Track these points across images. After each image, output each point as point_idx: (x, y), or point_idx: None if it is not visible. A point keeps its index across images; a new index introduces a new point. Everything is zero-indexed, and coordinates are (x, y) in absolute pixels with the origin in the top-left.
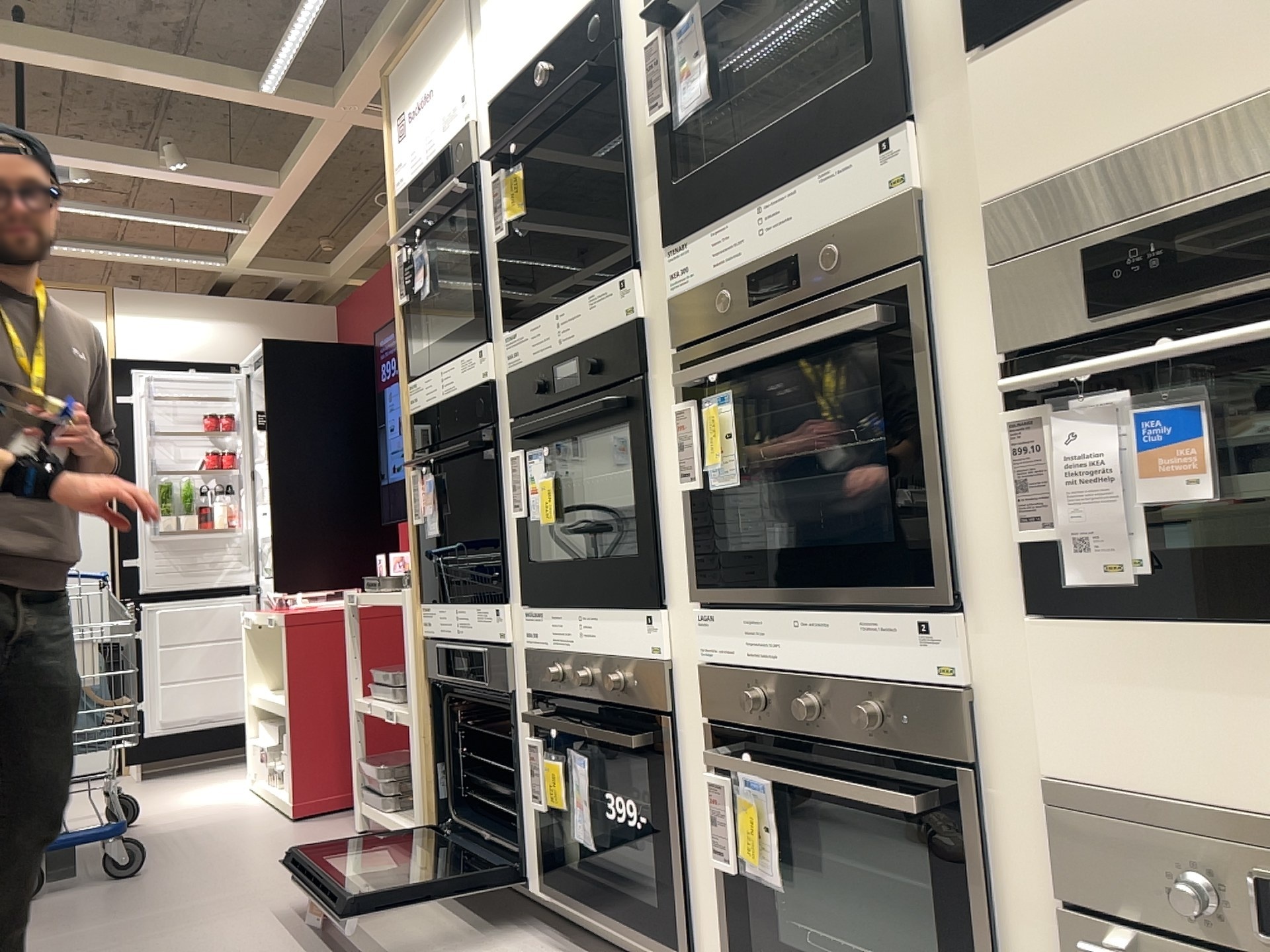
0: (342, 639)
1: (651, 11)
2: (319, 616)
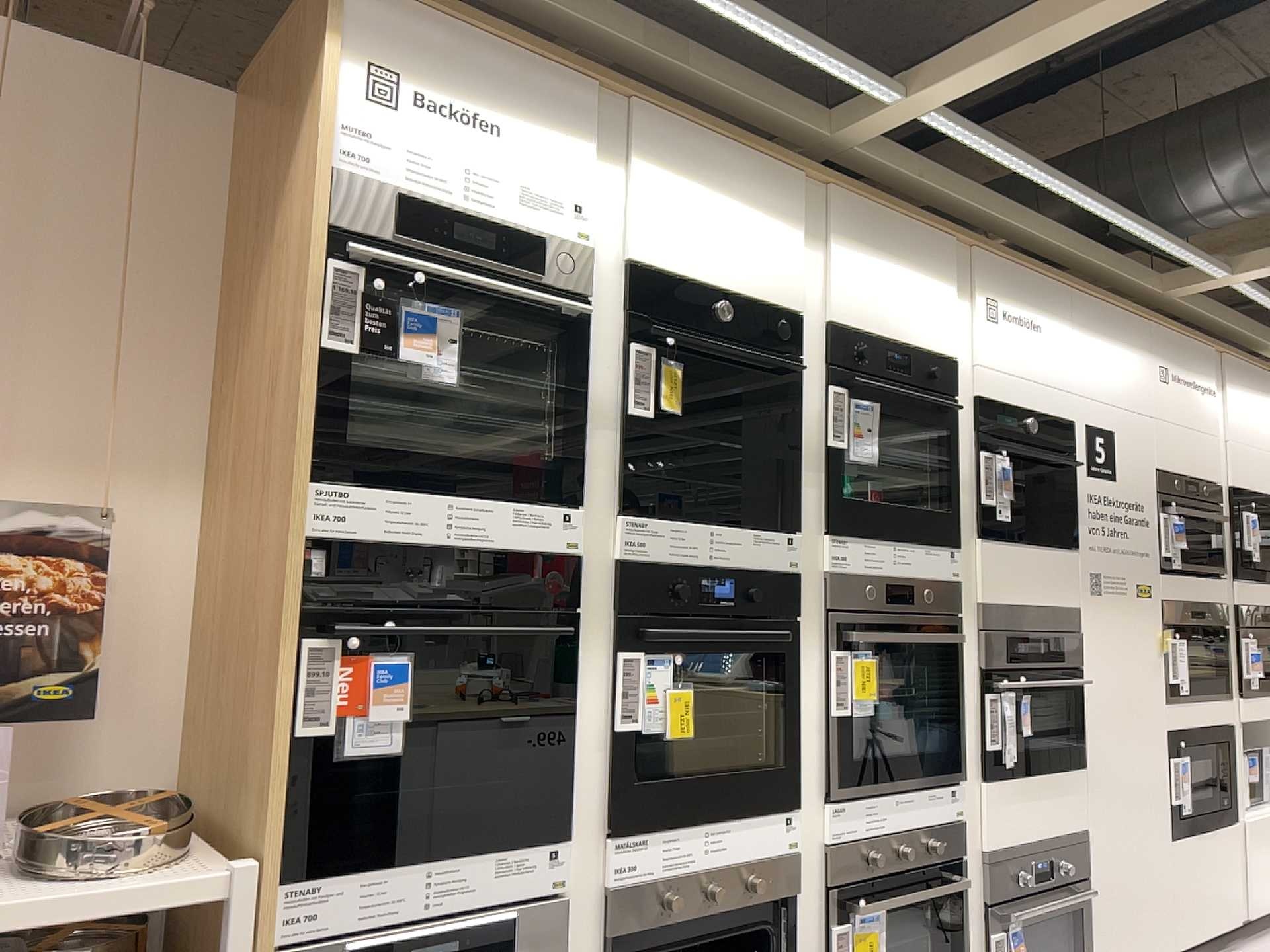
0: None
1: (831, 375)
2: None
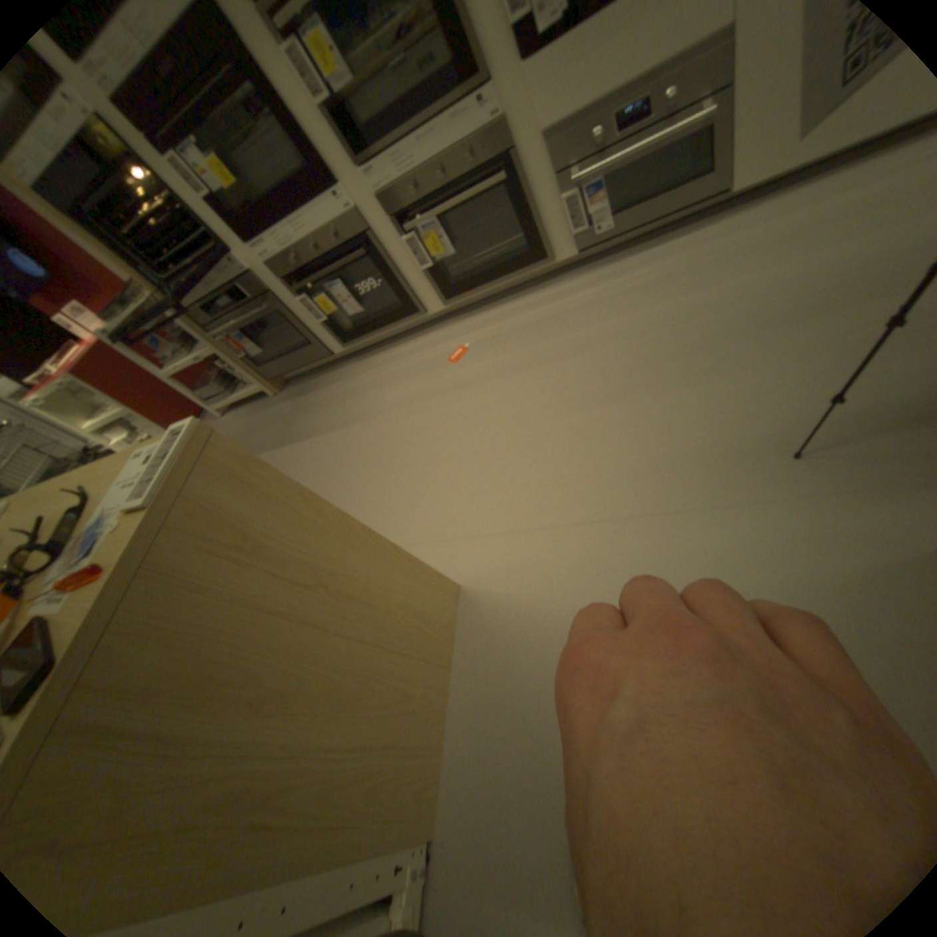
0: (109, 362)
1: None
2: (86, 360)
